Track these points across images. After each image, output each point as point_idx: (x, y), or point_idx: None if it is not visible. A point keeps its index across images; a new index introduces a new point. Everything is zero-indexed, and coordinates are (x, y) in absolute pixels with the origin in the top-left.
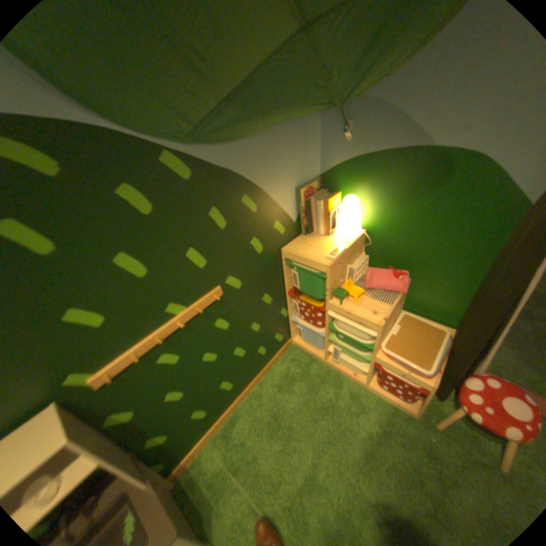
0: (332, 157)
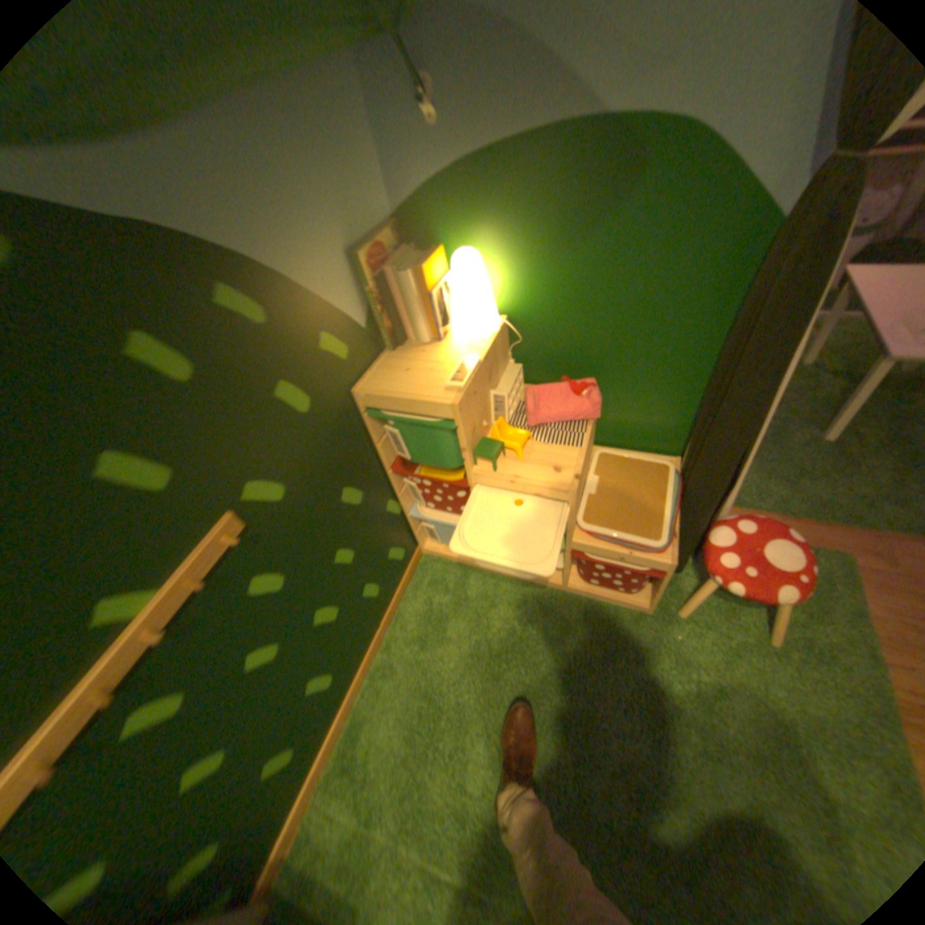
0: (408, 168)
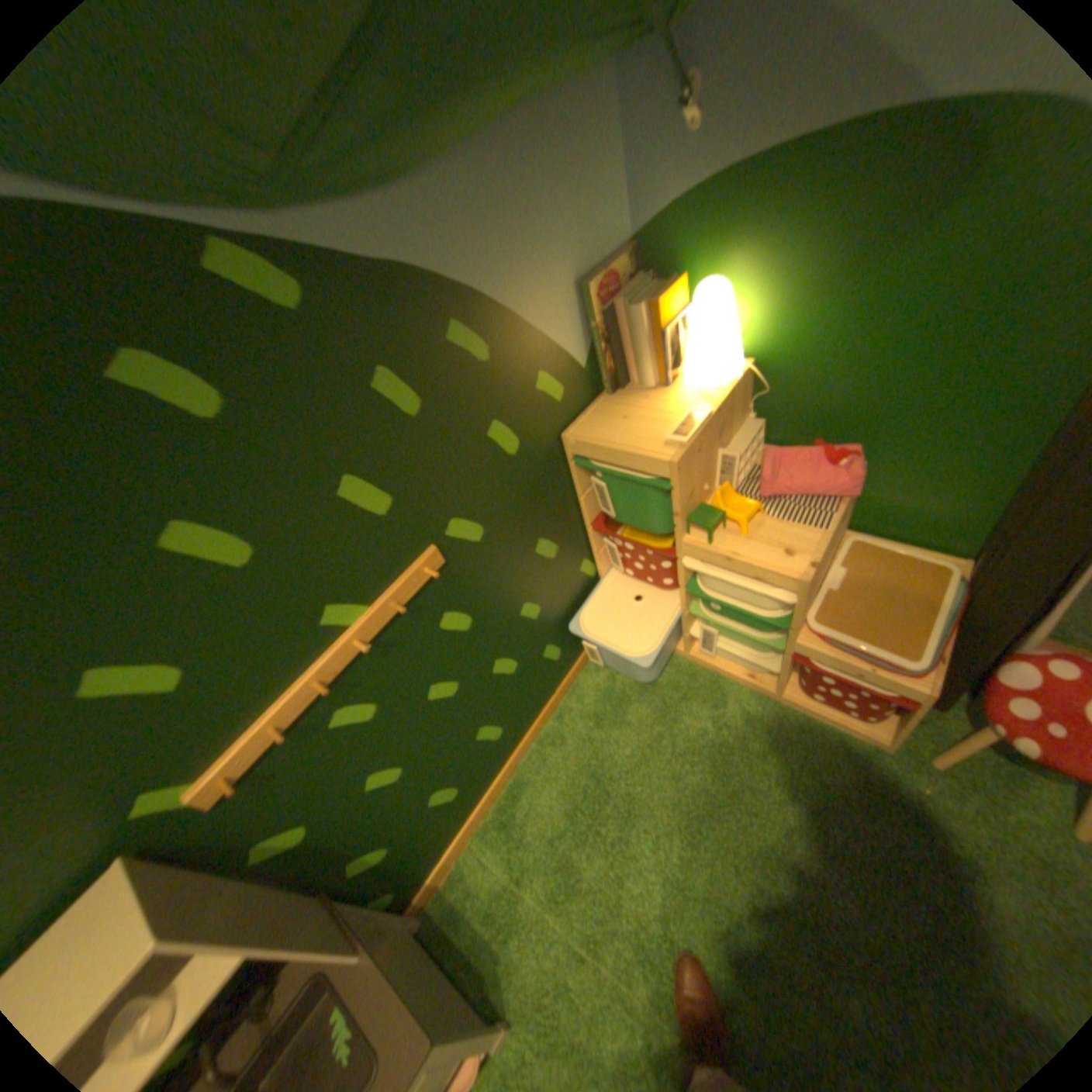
0: (657, 184)
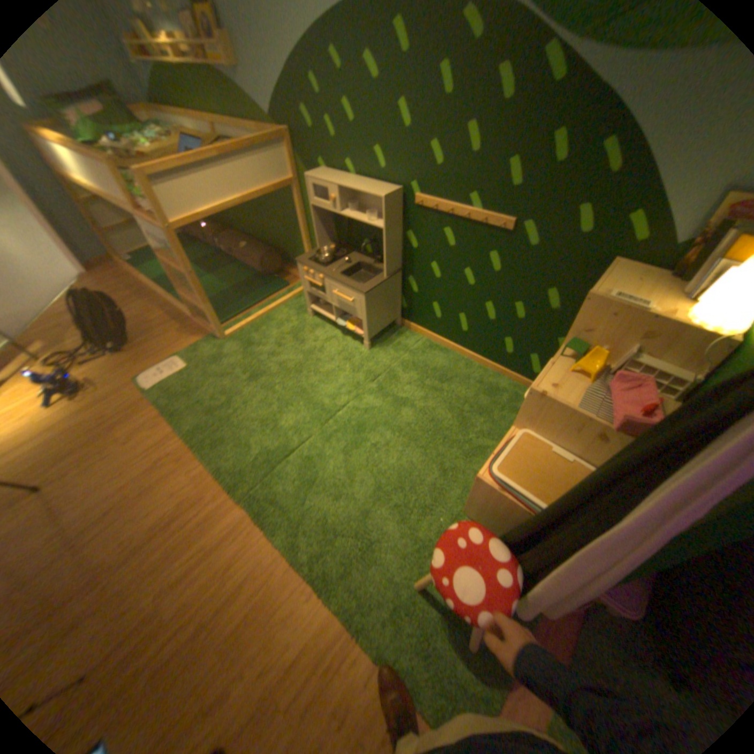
0: None
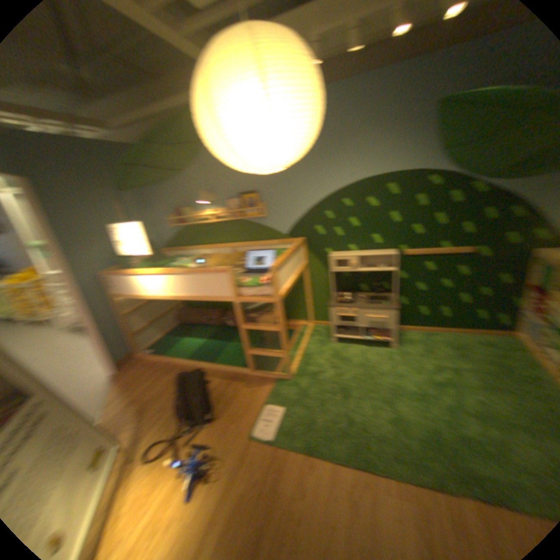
0: None
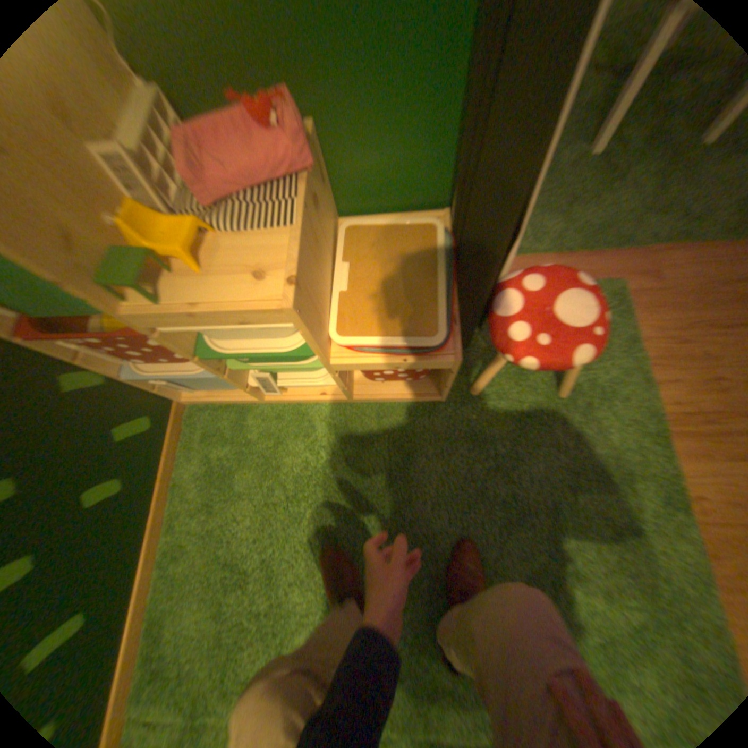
0: None
